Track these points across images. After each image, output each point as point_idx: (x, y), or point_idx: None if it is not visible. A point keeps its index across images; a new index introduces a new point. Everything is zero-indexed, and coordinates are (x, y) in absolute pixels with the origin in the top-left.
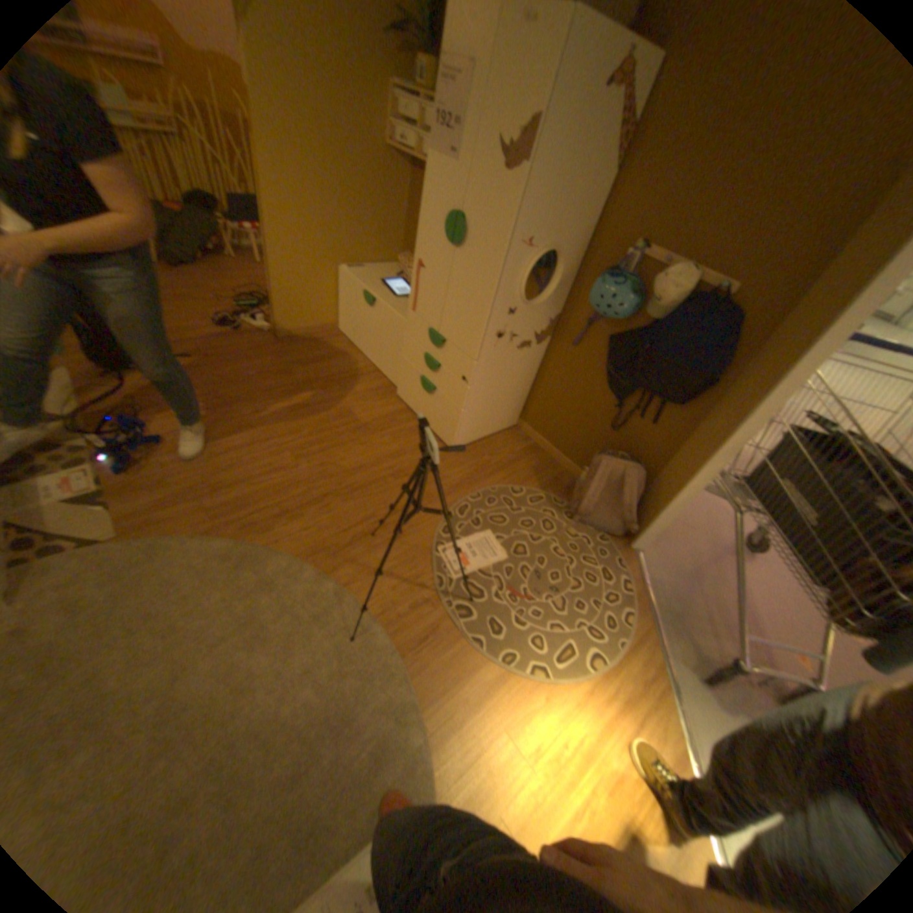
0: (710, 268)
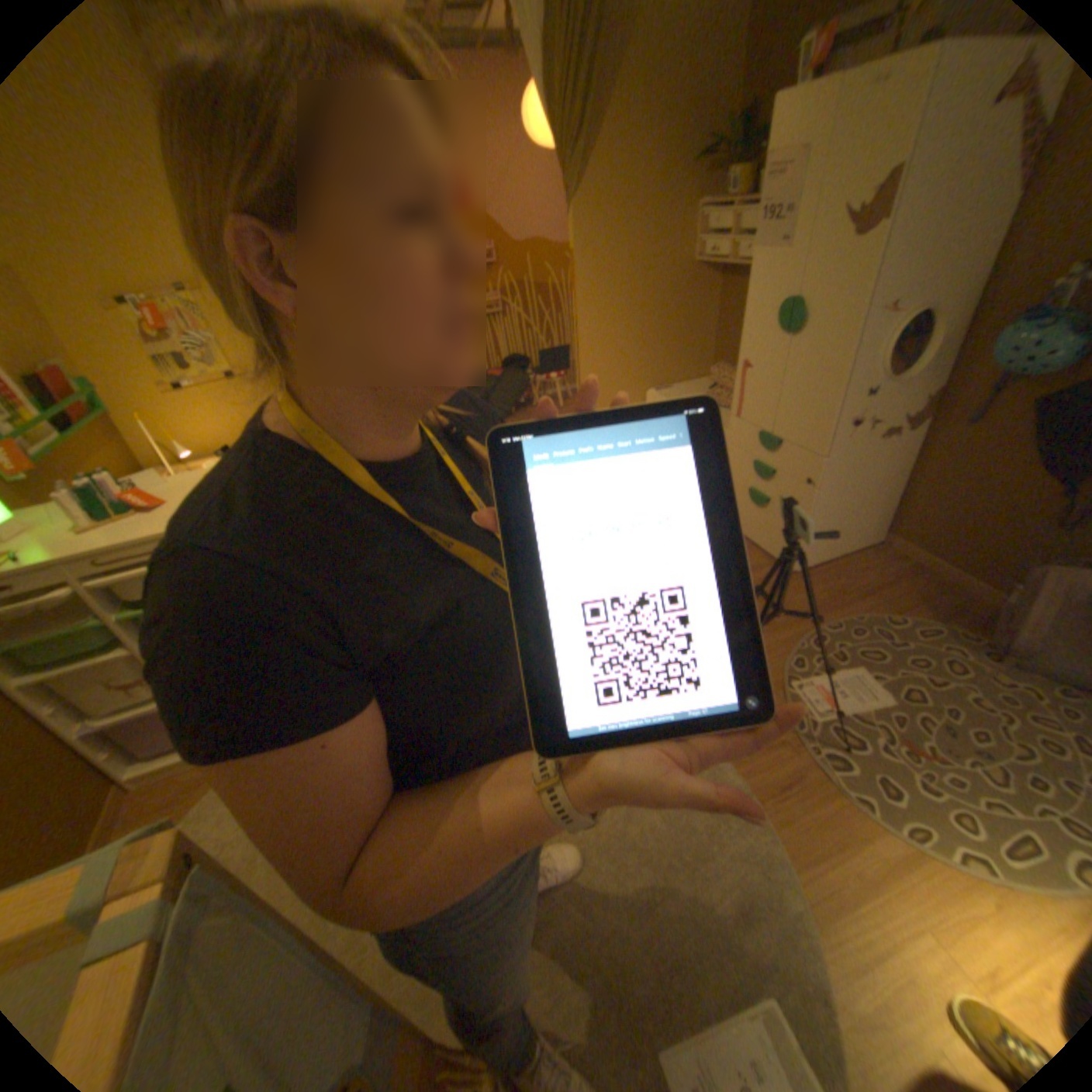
0: None
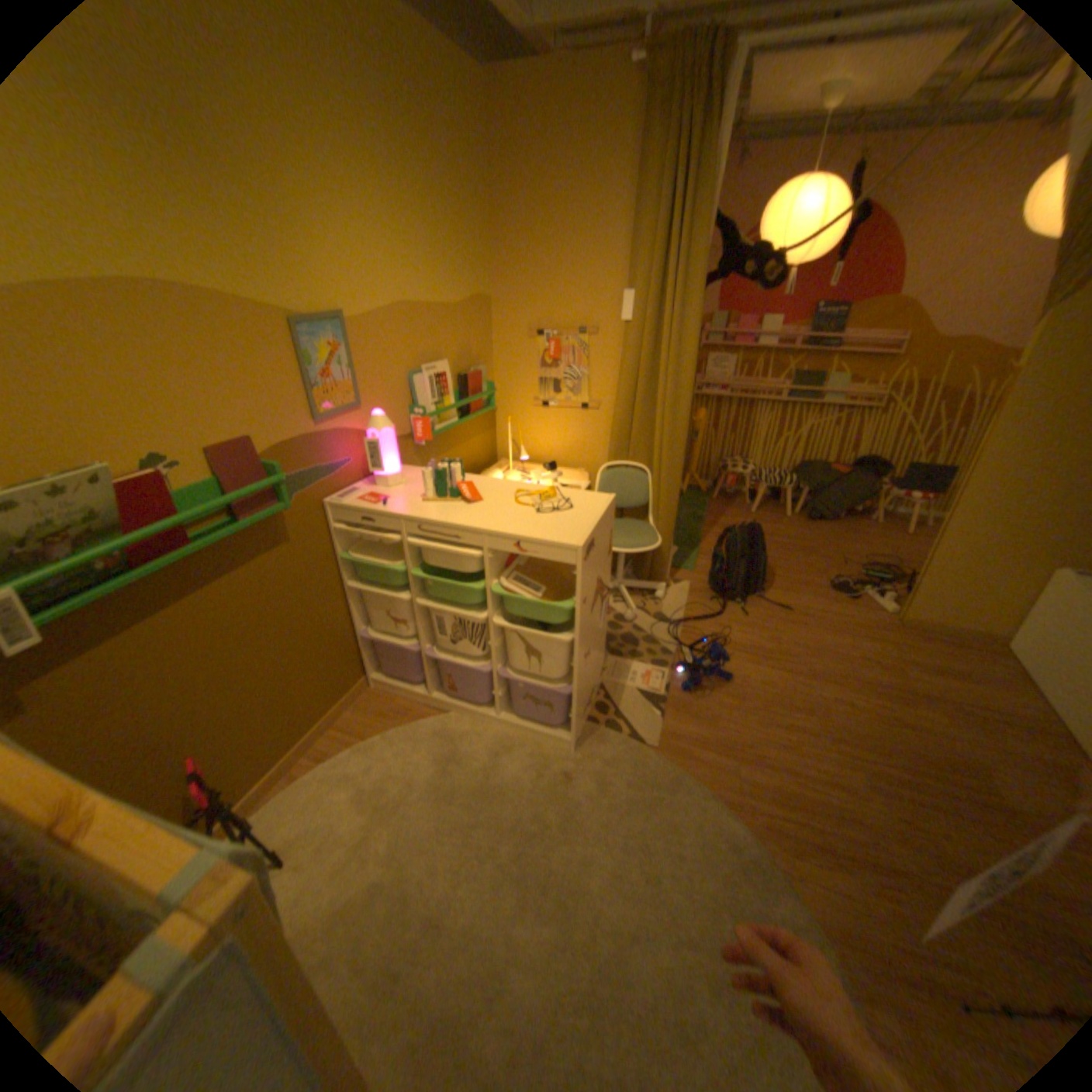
0: None
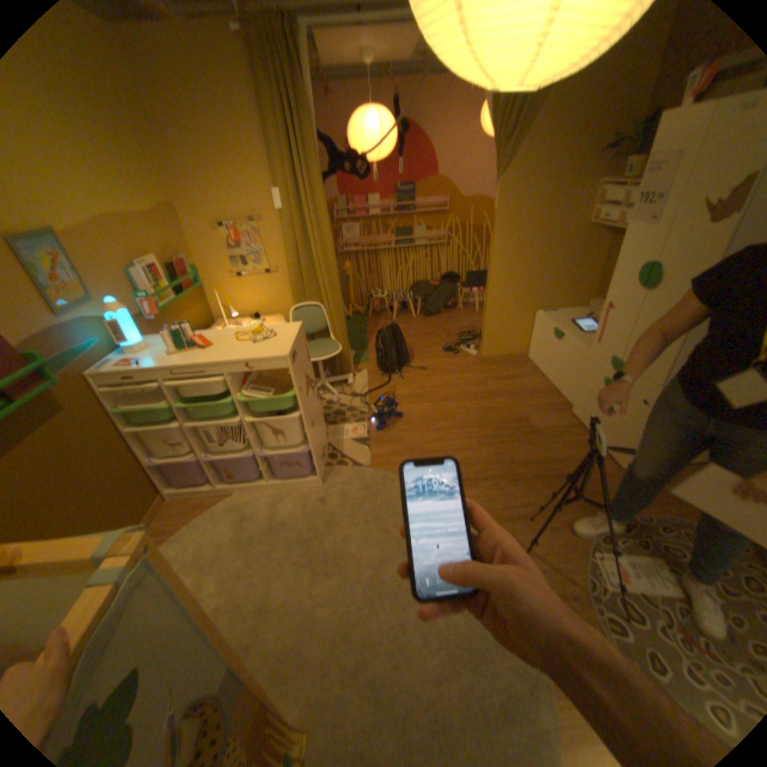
0: None
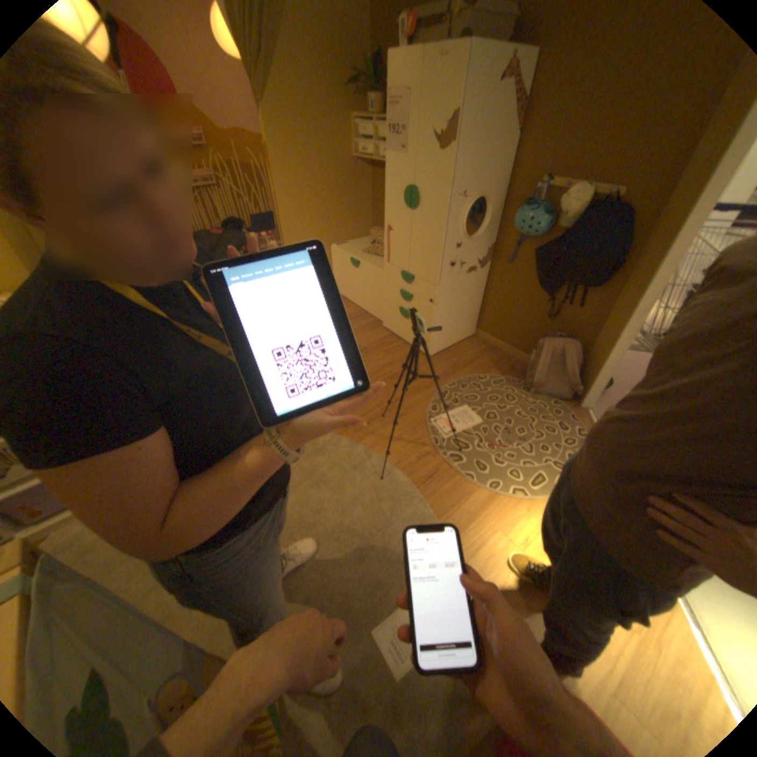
0: (600, 182)
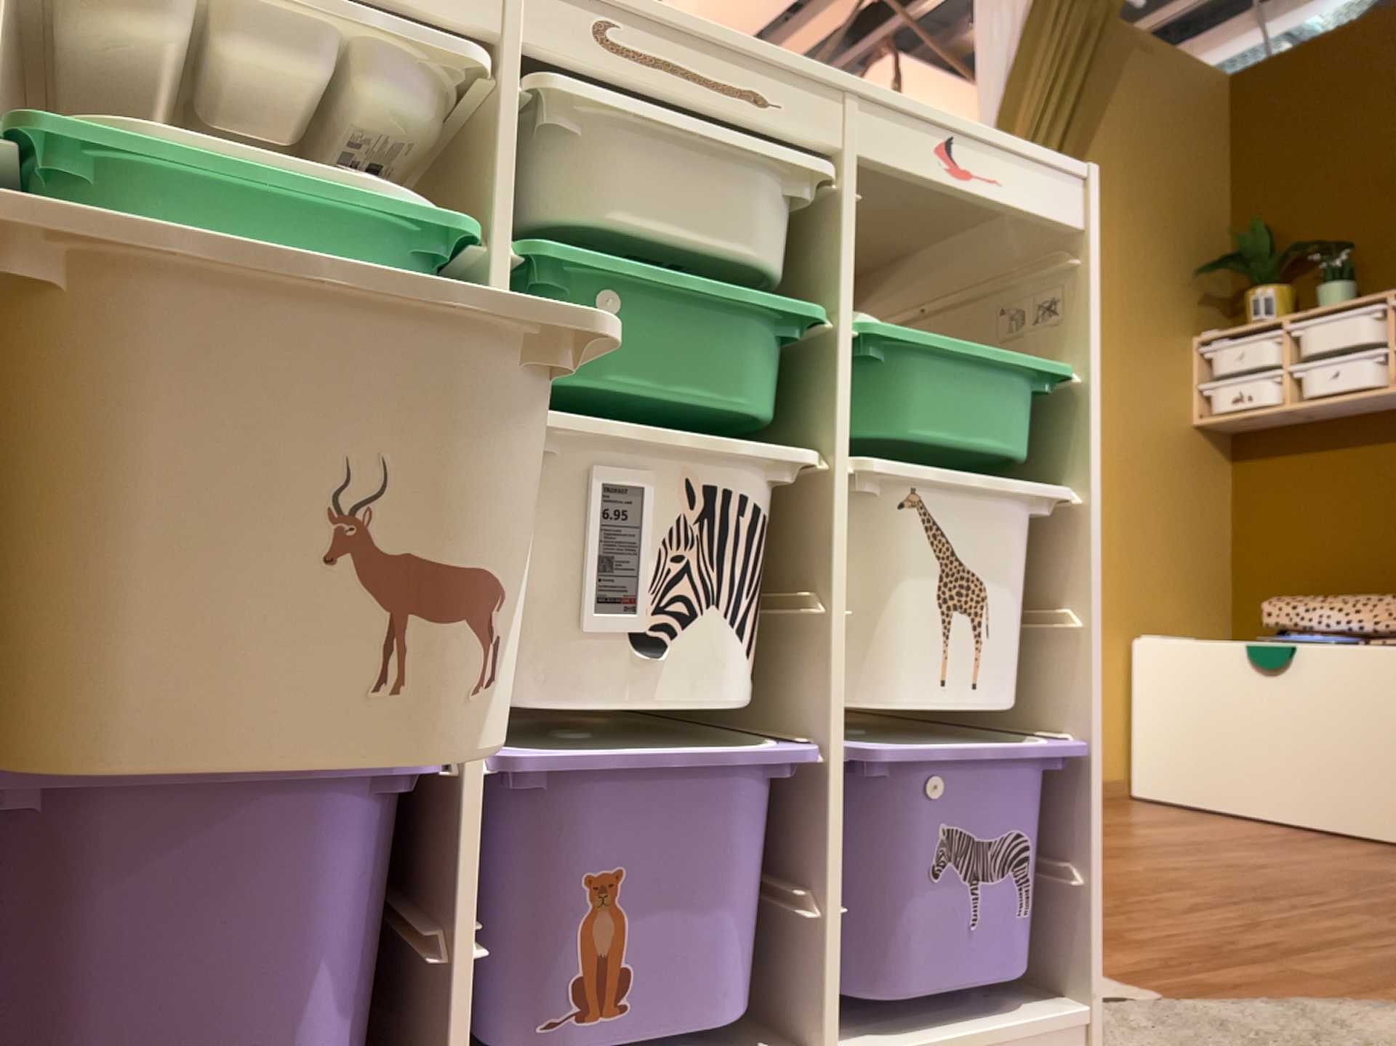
0: None
